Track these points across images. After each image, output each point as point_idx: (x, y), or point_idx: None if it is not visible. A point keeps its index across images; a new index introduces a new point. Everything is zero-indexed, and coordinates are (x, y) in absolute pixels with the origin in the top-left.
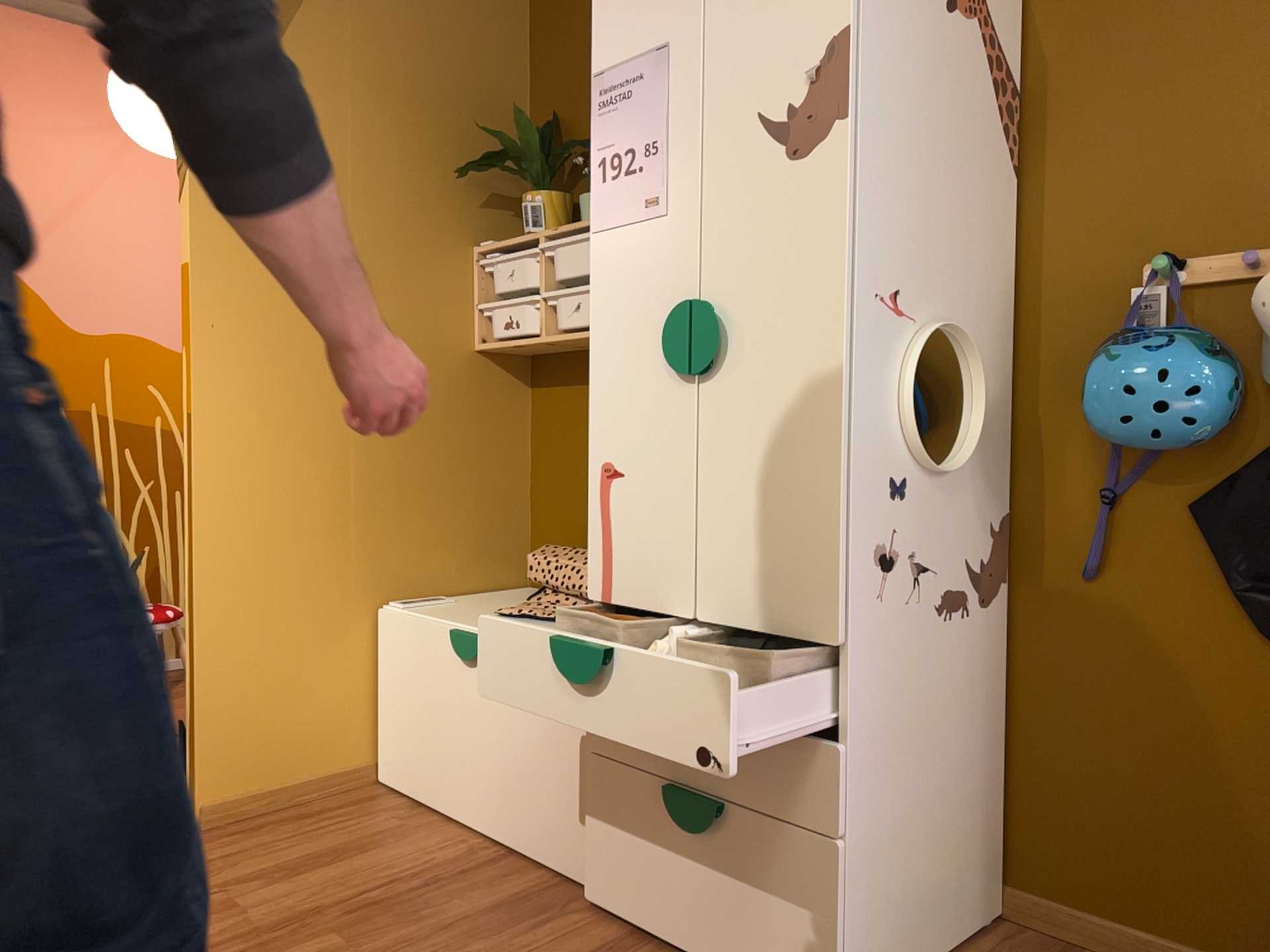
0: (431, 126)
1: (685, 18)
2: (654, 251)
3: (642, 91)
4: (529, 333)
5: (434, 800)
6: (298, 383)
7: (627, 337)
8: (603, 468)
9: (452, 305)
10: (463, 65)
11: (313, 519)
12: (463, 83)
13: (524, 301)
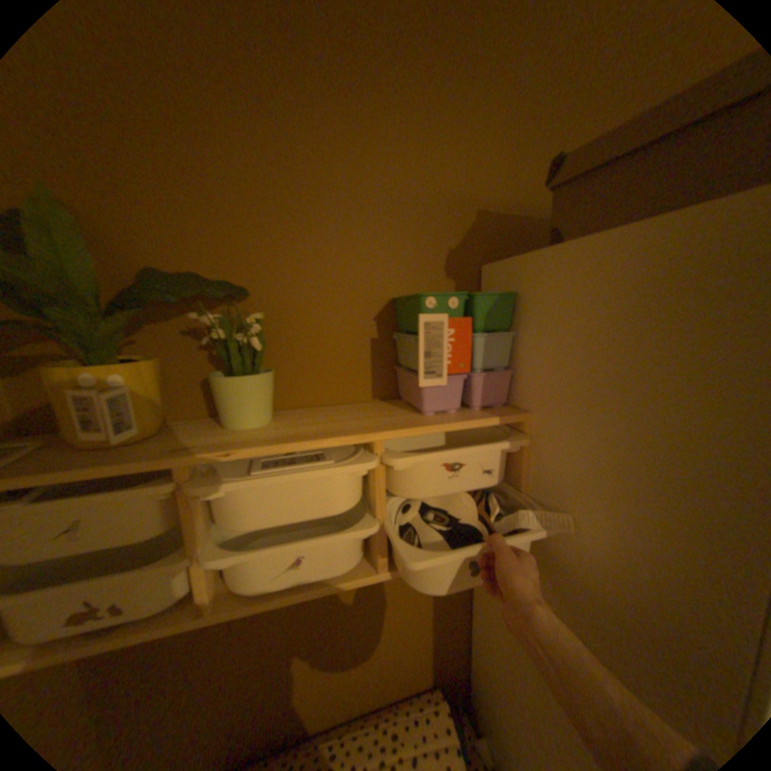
0: None
1: None
2: None
3: None
4: (153, 608)
5: None
6: None
7: None
8: None
9: None
10: None
11: None
12: None
13: (141, 571)
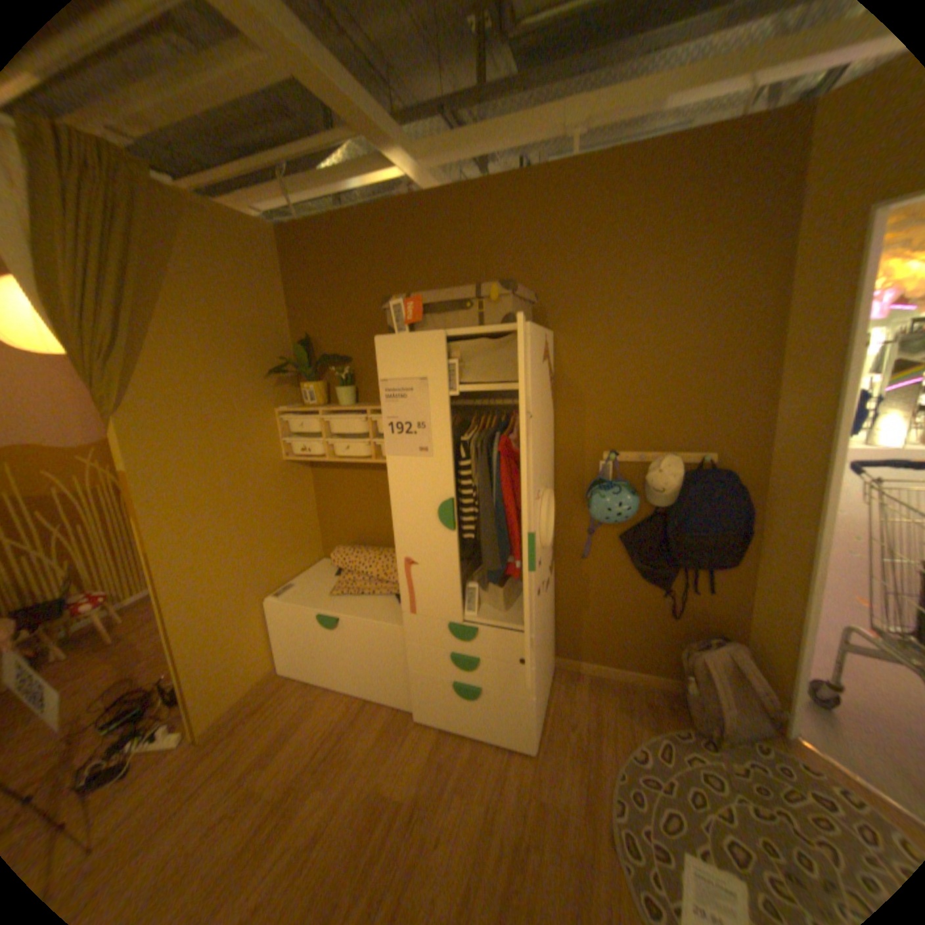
0: (242, 350)
1: (435, 368)
2: (426, 472)
3: (412, 397)
4: (317, 455)
5: (316, 682)
6: (202, 513)
7: (414, 506)
8: (406, 560)
9: (269, 442)
10: (252, 311)
11: (224, 576)
12: (254, 321)
13: (313, 441)
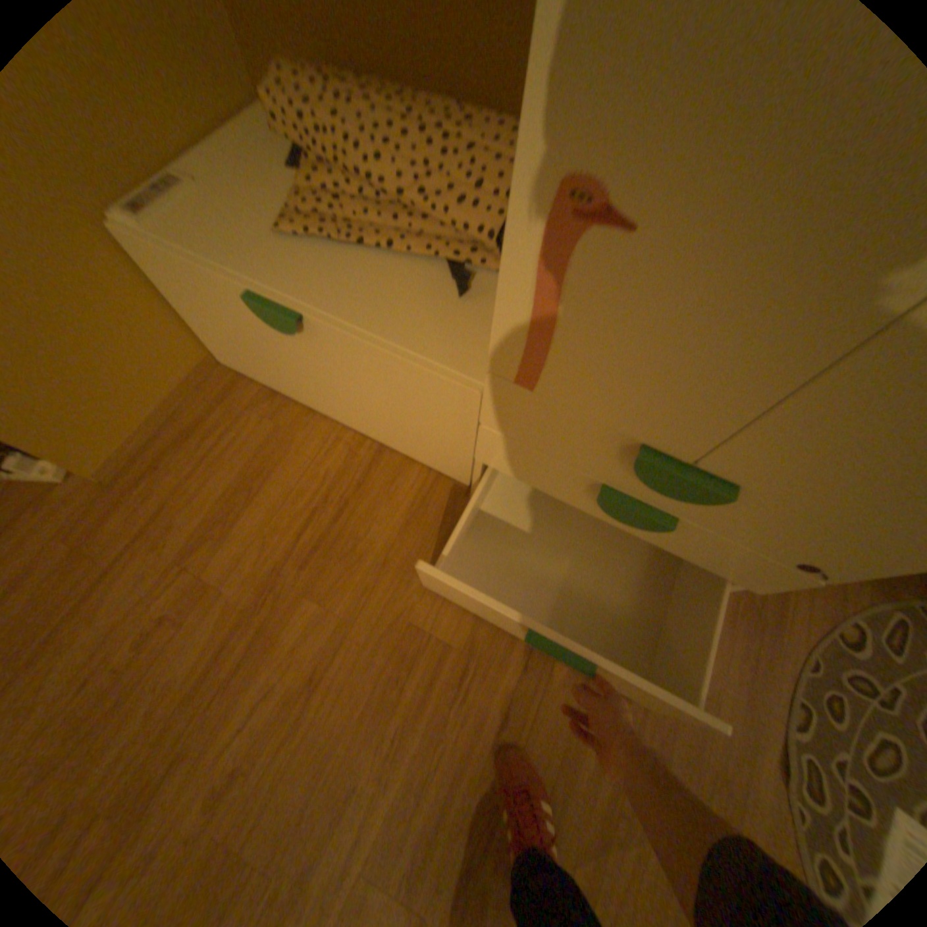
0: None
1: None
2: None
3: None
4: None
5: (290, 393)
6: None
7: None
8: (571, 183)
9: None
10: None
11: None
12: None
13: None
